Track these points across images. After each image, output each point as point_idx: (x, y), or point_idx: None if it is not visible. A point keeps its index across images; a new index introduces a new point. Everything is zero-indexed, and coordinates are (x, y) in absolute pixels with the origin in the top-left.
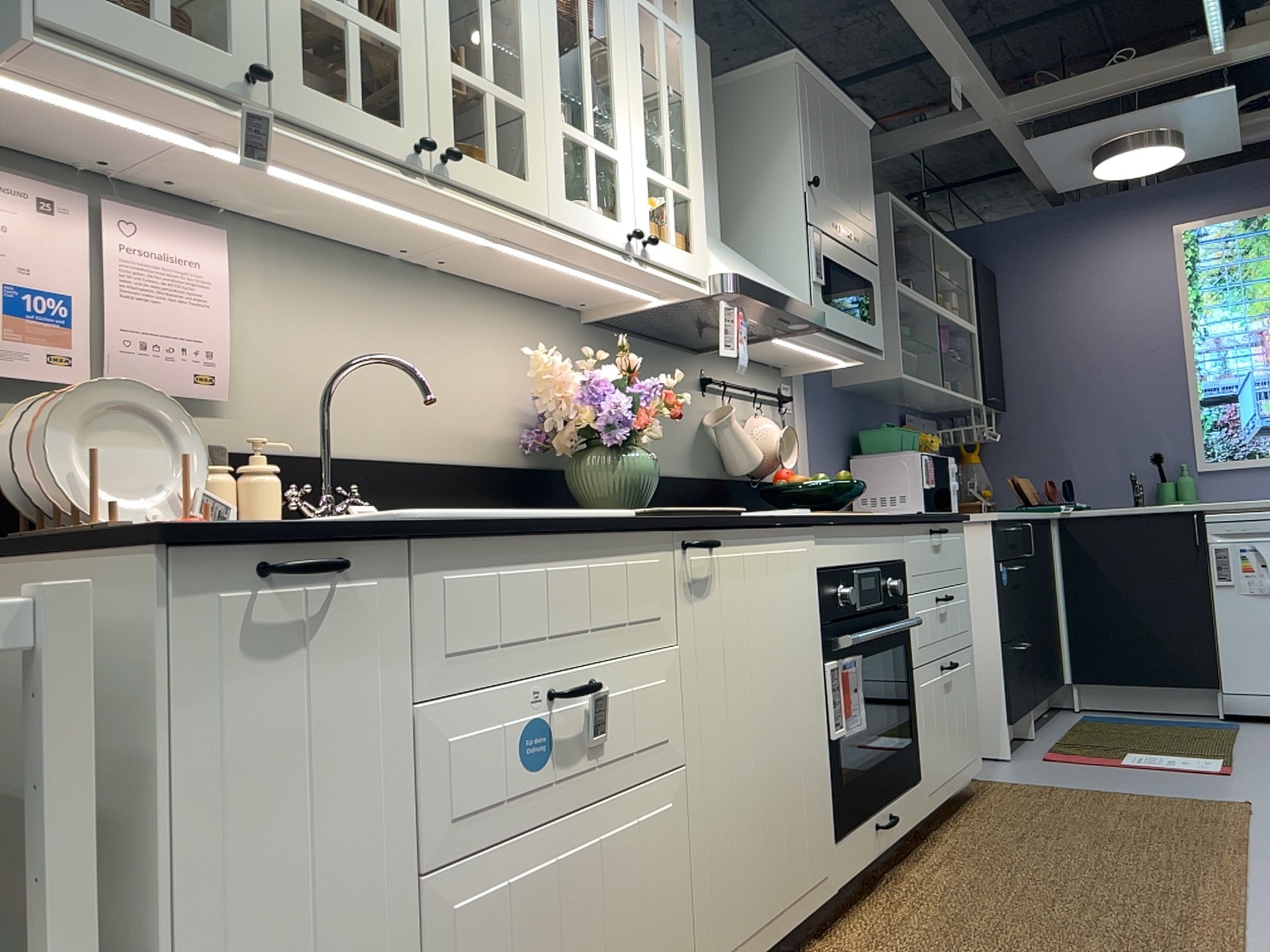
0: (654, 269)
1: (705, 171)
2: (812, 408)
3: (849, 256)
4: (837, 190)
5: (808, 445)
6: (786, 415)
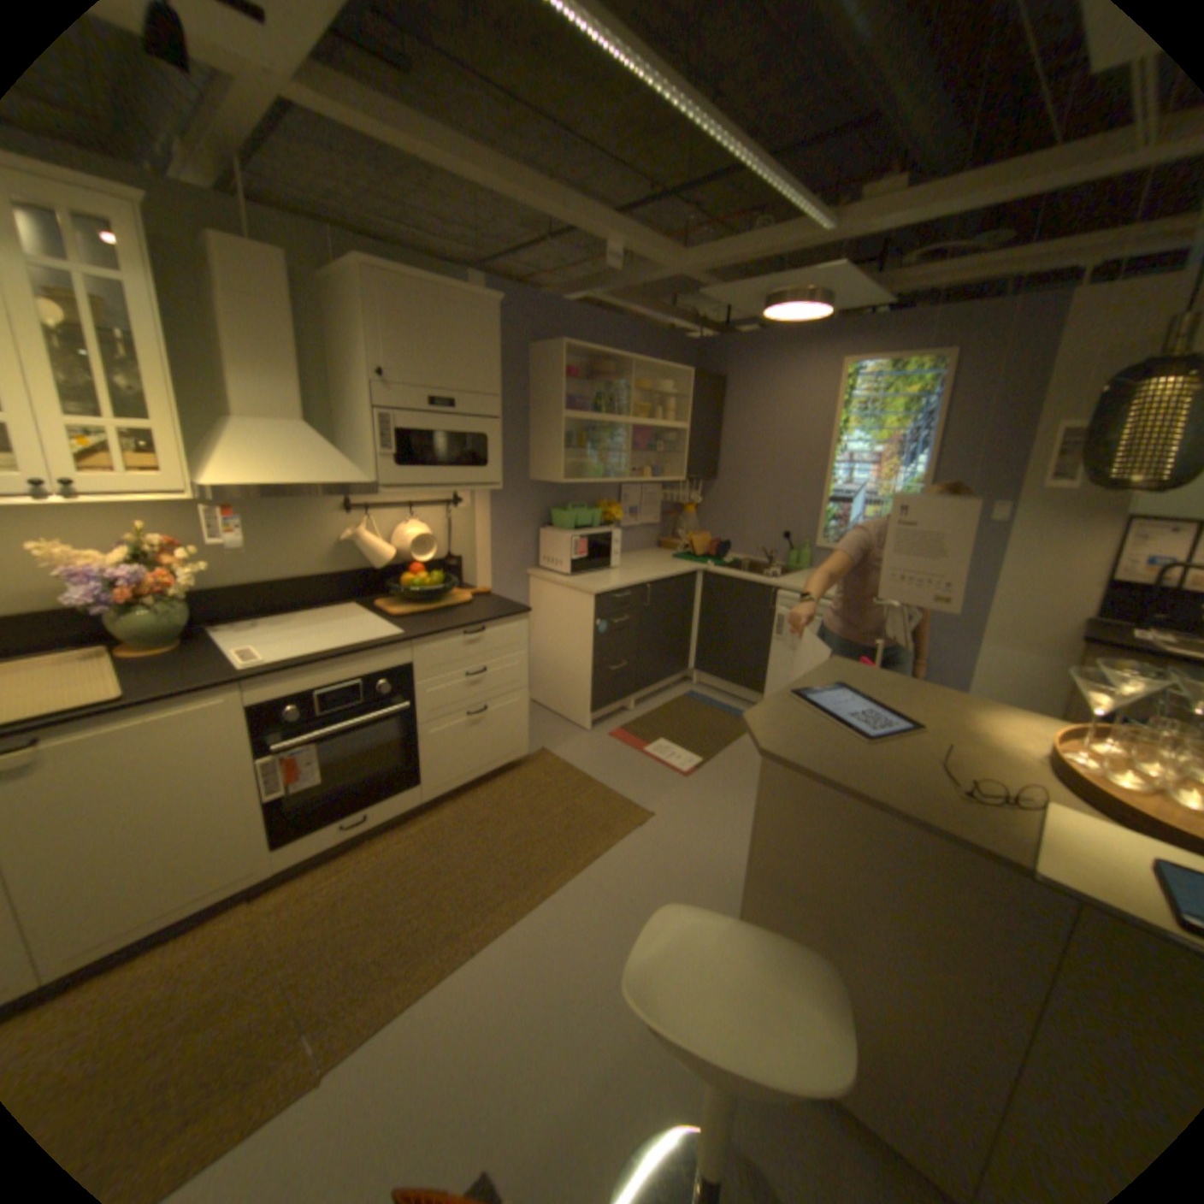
0: (93, 499)
1: (272, 367)
2: (496, 500)
3: (445, 420)
4: (428, 368)
5: (486, 527)
6: (458, 511)
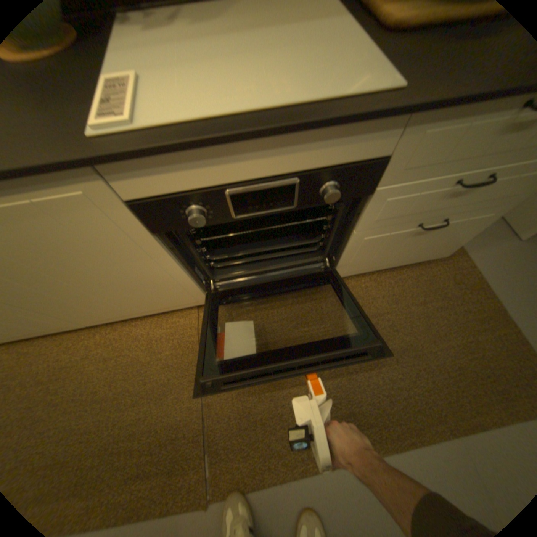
0: None
1: None
2: None
3: None
4: None
5: None
6: None
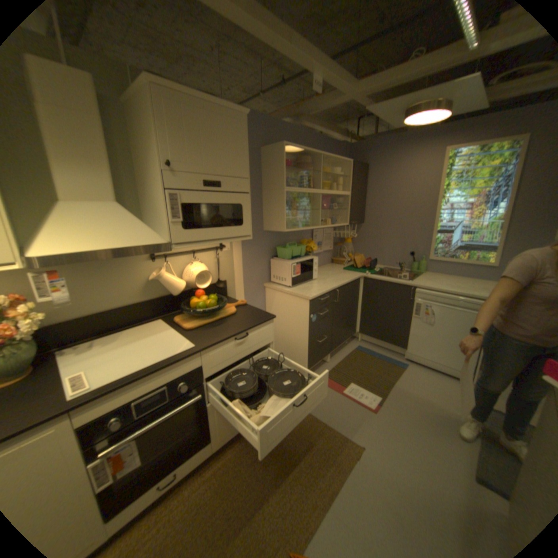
0: None
1: (86, 162)
2: (244, 244)
3: (214, 196)
4: (200, 160)
5: (239, 260)
6: (222, 252)
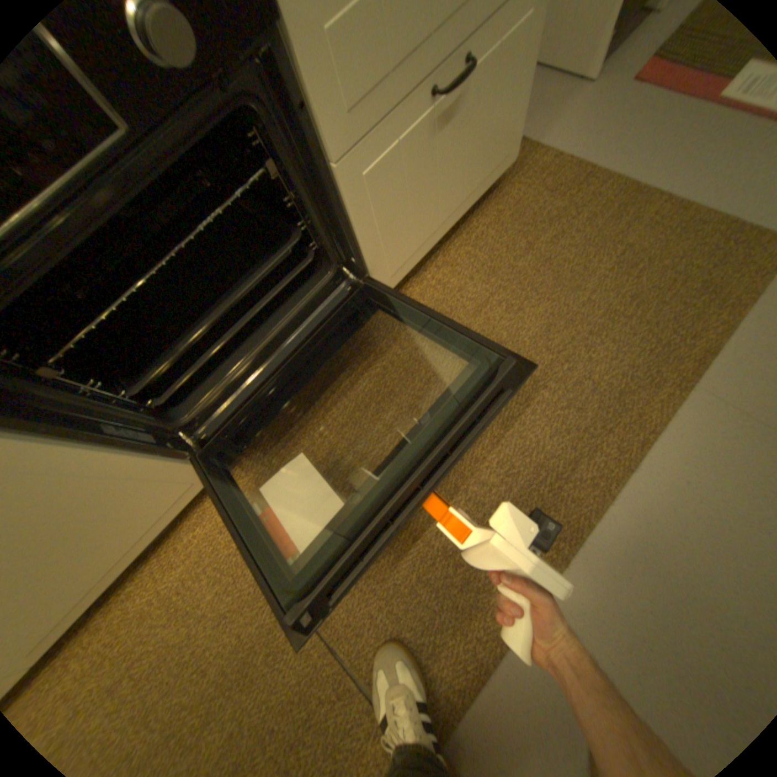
0: None
1: None
2: None
3: None
4: None
5: None
6: None
